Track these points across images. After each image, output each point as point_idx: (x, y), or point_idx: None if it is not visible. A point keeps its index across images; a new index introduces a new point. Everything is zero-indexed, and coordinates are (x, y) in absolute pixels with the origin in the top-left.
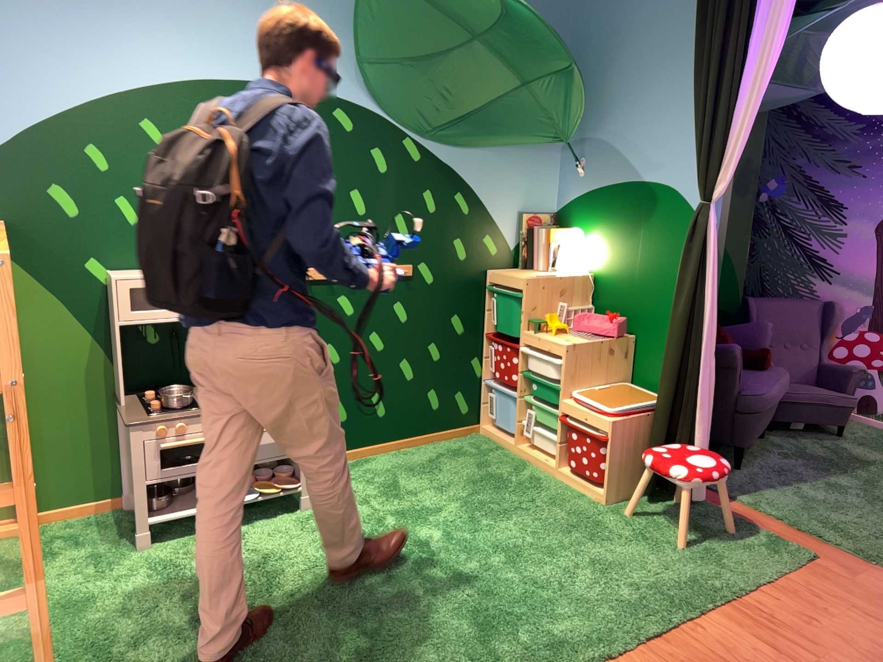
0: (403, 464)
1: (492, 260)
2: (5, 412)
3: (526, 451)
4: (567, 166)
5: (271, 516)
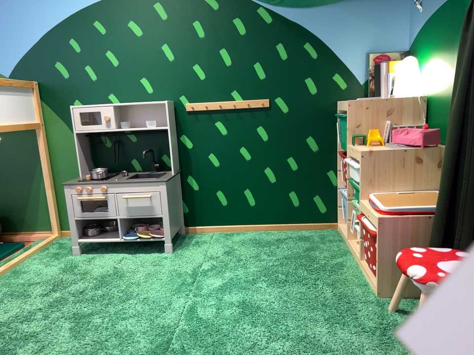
0: (257, 241)
1: (343, 93)
2: (41, 178)
3: (351, 247)
4: (414, 4)
5: (145, 255)
